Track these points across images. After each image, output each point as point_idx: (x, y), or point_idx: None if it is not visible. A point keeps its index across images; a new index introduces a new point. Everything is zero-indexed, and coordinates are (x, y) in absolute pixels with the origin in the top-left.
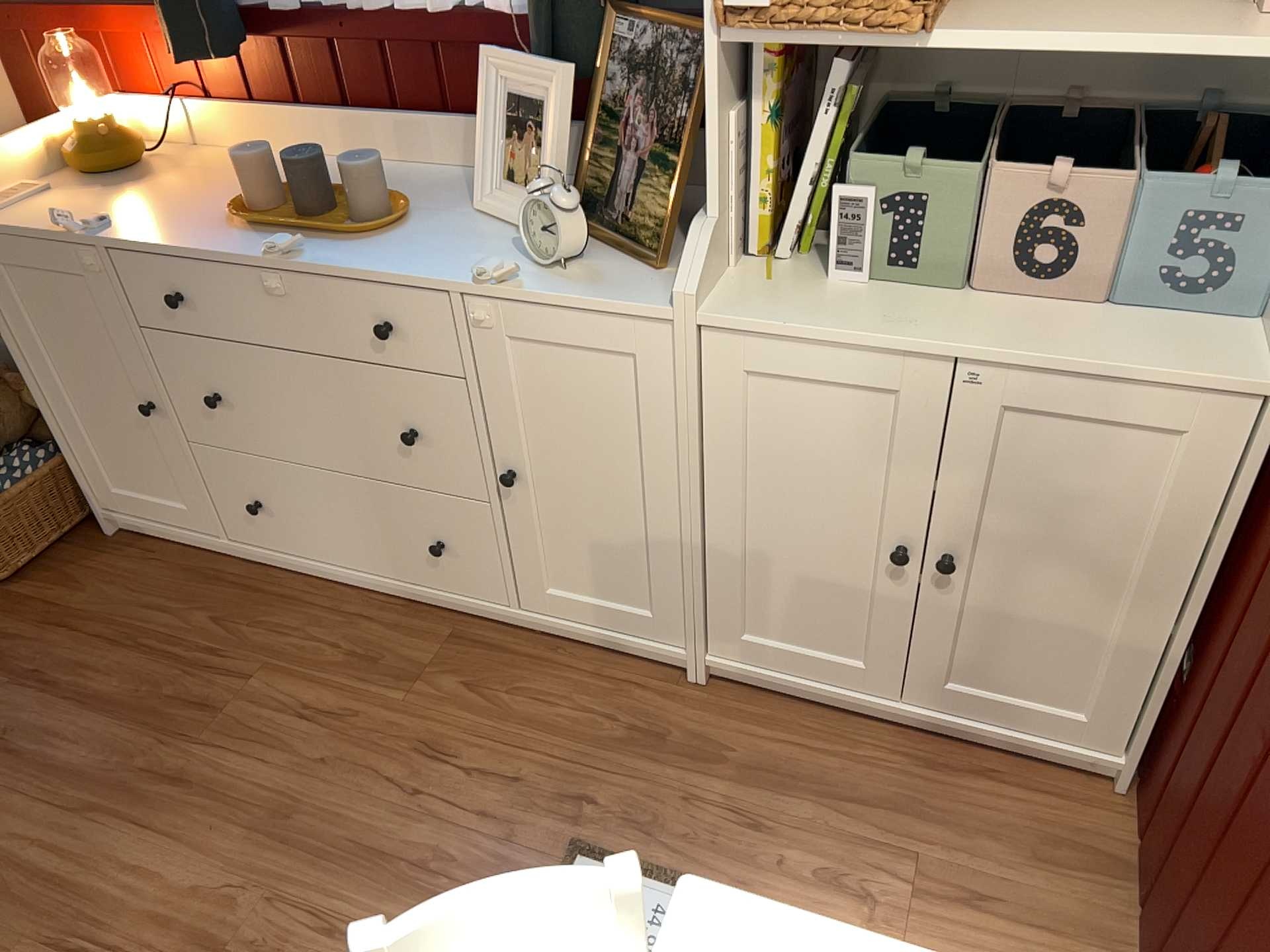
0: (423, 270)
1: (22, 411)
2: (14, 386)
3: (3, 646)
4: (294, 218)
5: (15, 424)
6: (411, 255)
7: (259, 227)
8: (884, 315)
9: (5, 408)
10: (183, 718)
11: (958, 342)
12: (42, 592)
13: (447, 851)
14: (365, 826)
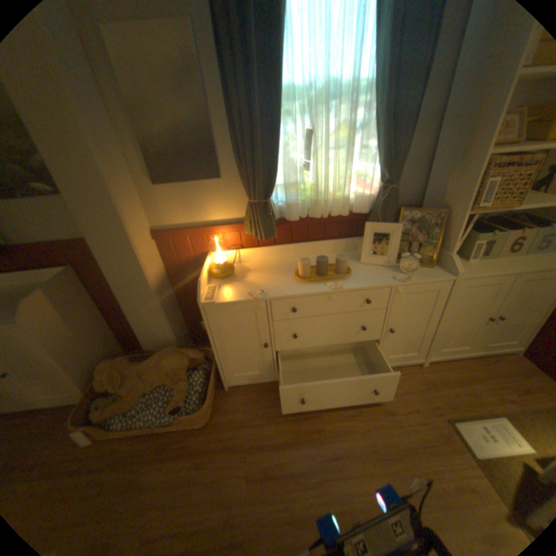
0: (376, 281)
1: (185, 362)
2: (179, 354)
3: (224, 449)
4: (312, 275)
5: (184, 367)
6: (363, 278)
7: (310, 280)
8: (493, 266)
9: (180, 363)
10: (314, 442)
11: (518, 269)
12: (217, 423)
13: (427, 443)
14: (401, 448)
